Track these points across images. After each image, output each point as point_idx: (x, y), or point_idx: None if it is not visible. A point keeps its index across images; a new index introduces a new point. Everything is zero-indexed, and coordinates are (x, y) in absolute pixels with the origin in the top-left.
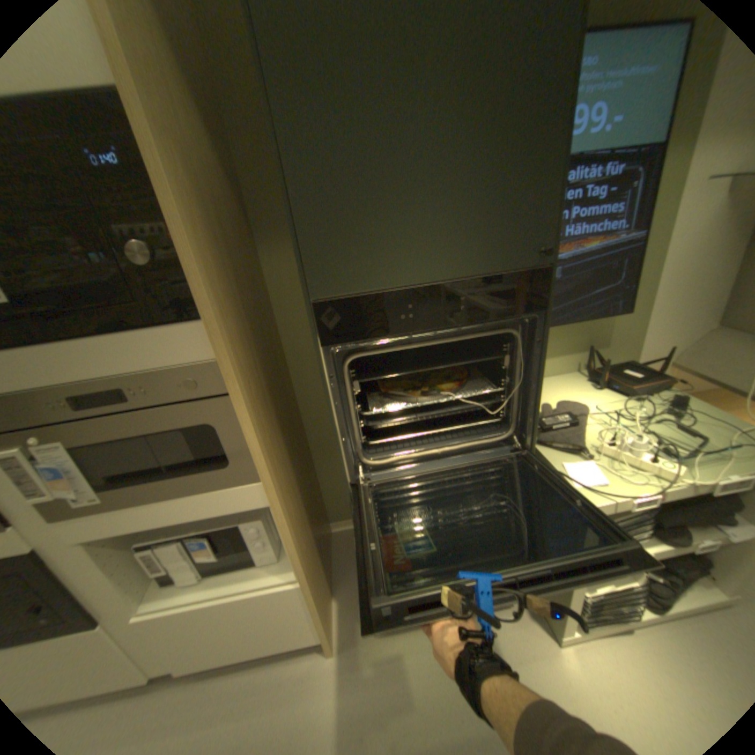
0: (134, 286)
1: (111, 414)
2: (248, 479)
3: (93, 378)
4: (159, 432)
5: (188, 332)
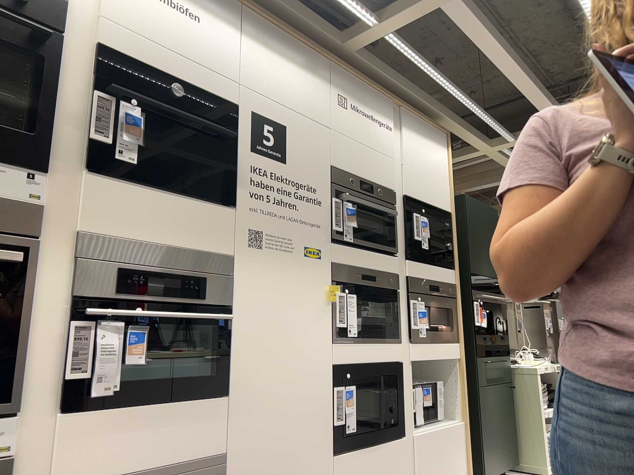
0: (447, 255)
1: (433, 296)
2: (455, 341)
3: (435, 280)
4: (443, 307)
5: (452, 273)
